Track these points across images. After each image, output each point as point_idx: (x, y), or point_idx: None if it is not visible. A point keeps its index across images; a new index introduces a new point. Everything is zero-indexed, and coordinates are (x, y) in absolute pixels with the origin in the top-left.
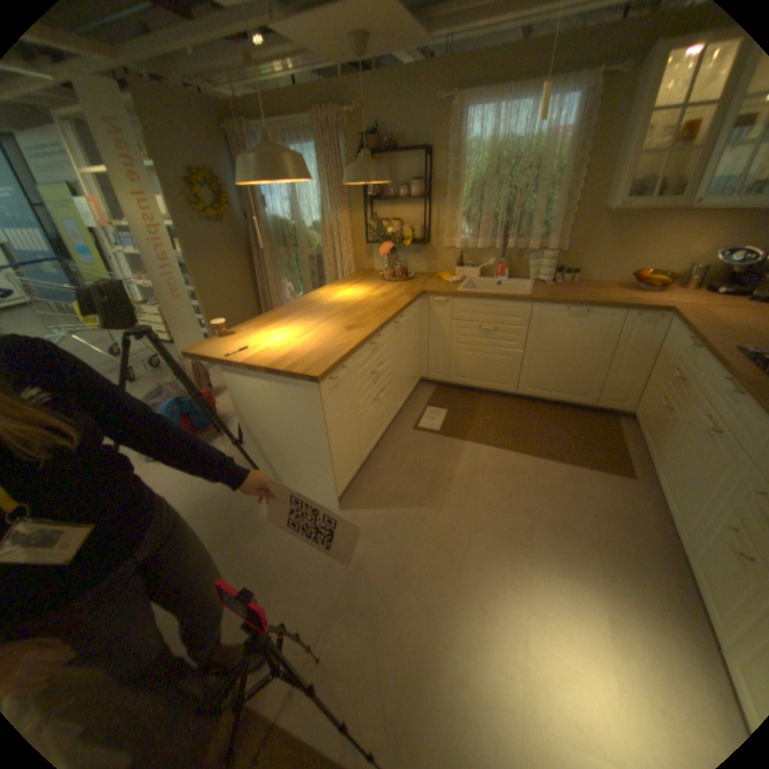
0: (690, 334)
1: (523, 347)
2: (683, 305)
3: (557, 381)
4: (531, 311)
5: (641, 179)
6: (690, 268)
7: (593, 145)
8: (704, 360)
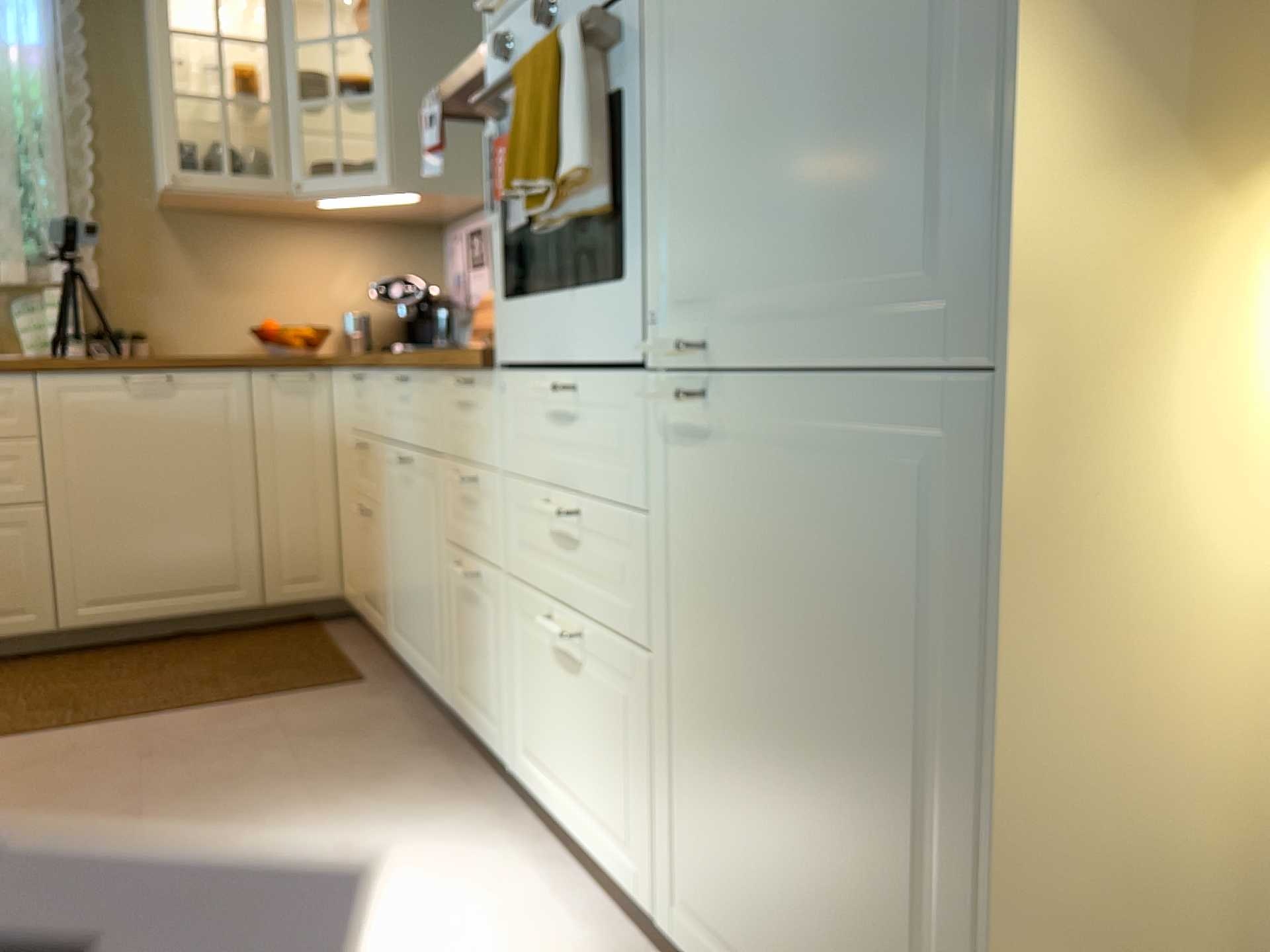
0: (350, 375)
1: (40, 493)
2: (338, 355)
3: (155, 565)
4: (36, 395)
5: (195, 143)
6: (343, 320)
7: (93, 91)
8: (371, 392)
